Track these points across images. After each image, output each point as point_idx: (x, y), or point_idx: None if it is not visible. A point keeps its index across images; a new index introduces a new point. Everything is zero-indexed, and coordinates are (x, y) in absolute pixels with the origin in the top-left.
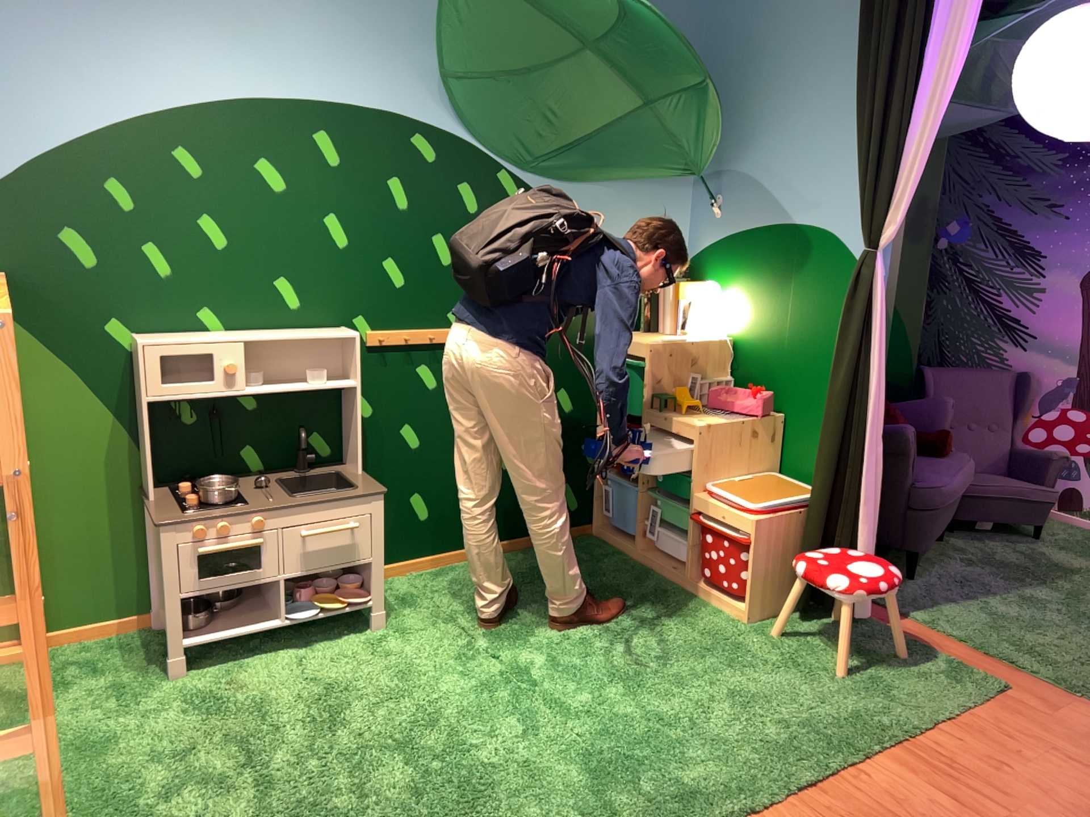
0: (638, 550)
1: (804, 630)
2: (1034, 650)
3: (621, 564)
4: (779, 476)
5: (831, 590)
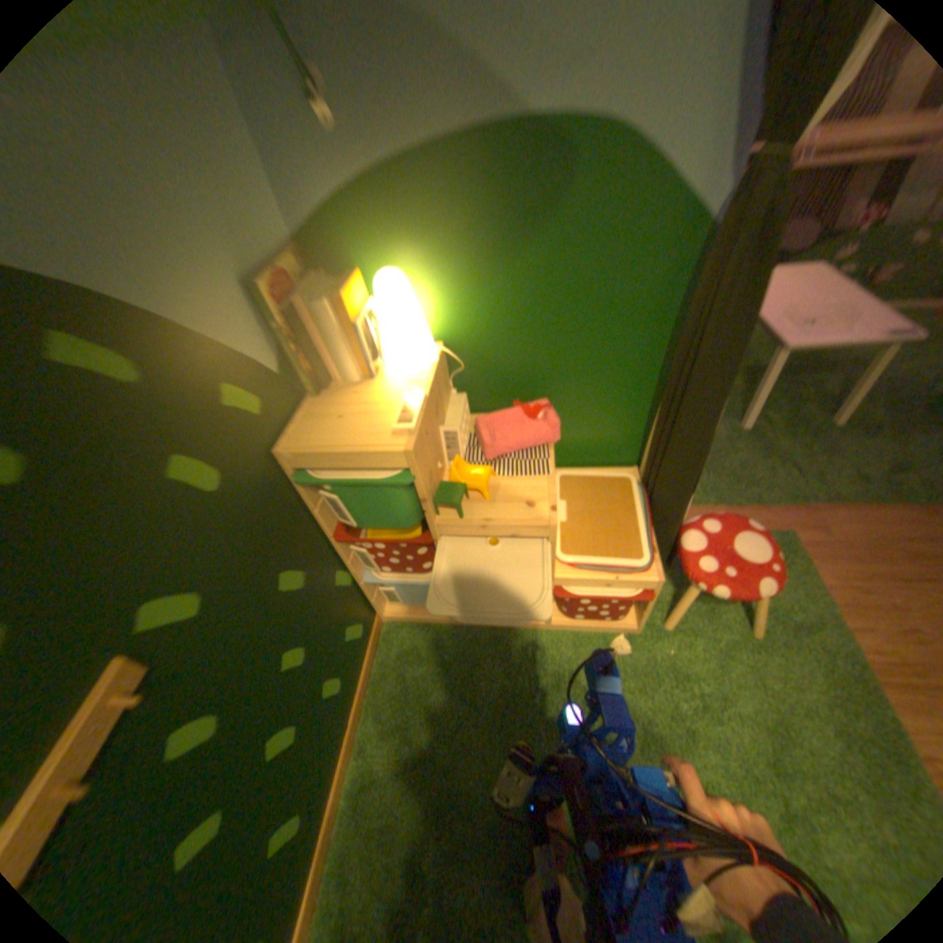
0: (468, 618)
1: (676, 597)
2: (758, 478)
3: (467, 647)
4: (573, 472)
5: (771, 597)
